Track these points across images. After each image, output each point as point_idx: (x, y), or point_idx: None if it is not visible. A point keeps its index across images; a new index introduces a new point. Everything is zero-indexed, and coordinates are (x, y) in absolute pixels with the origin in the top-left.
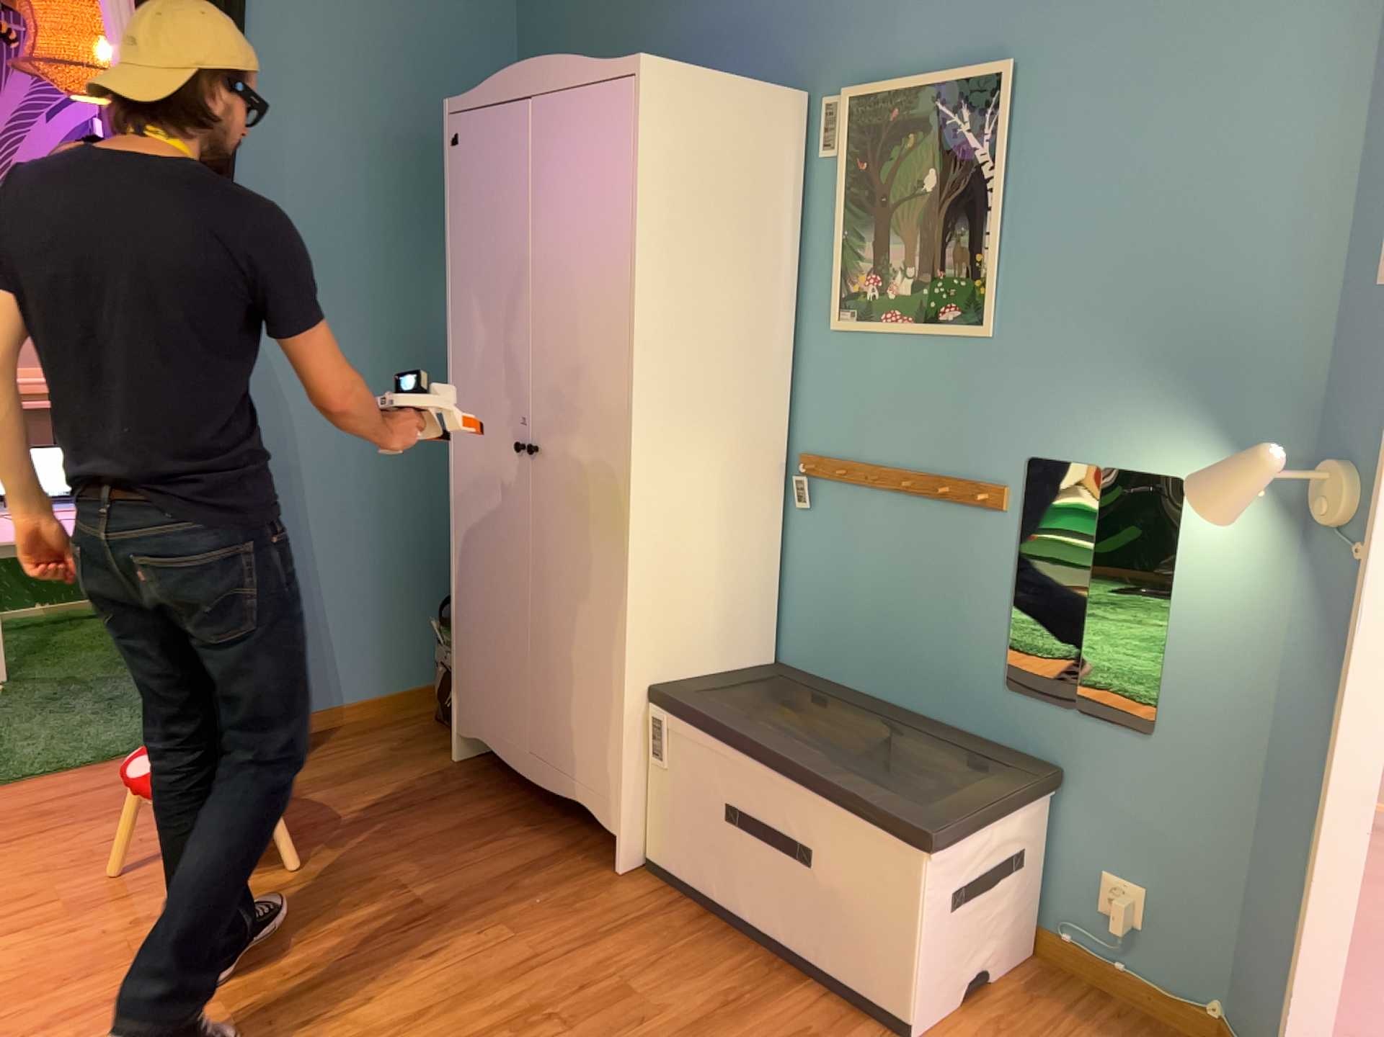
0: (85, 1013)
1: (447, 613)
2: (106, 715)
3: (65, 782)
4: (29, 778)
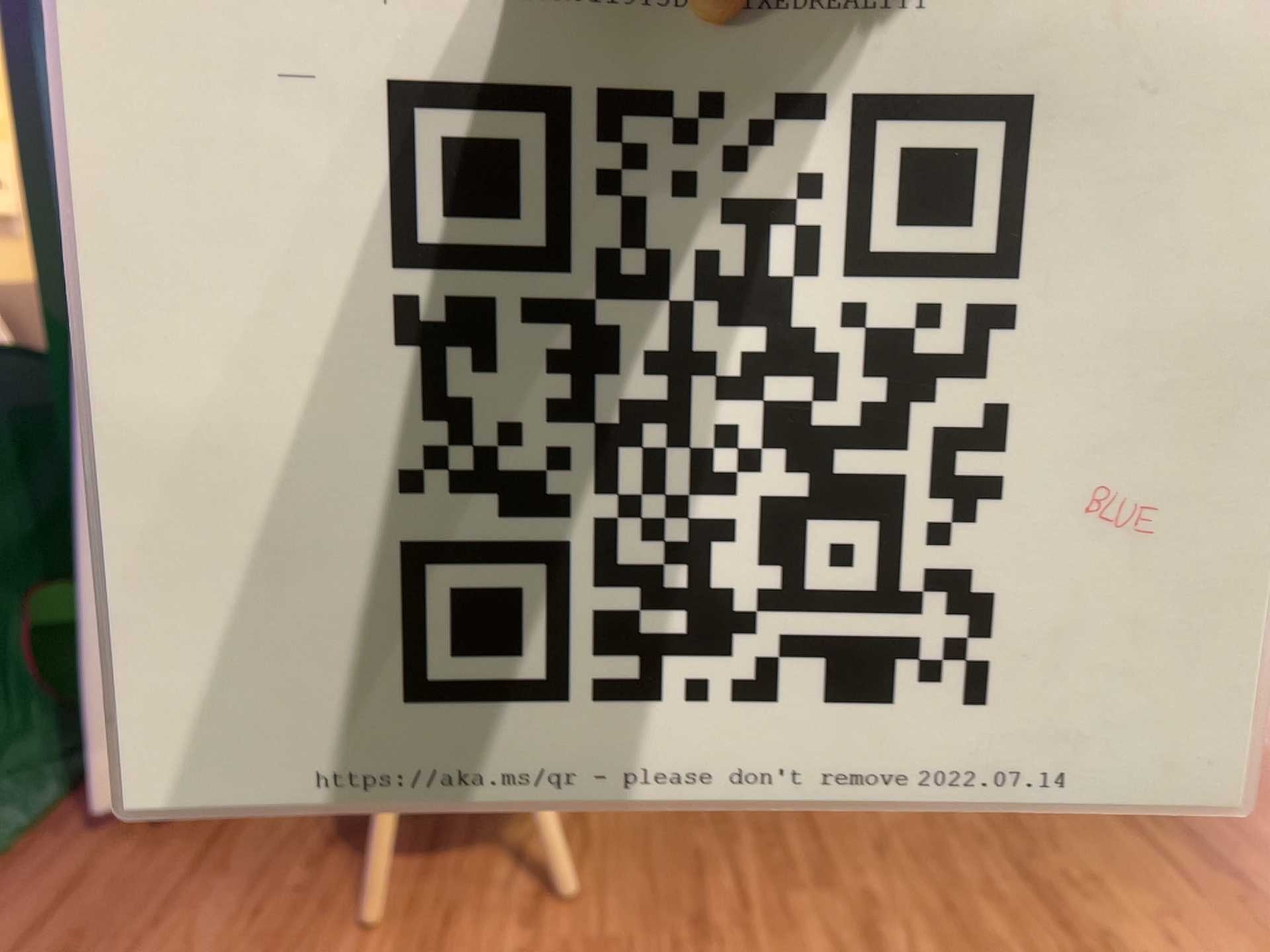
0: None
1: None
2: None
3: None
4: None
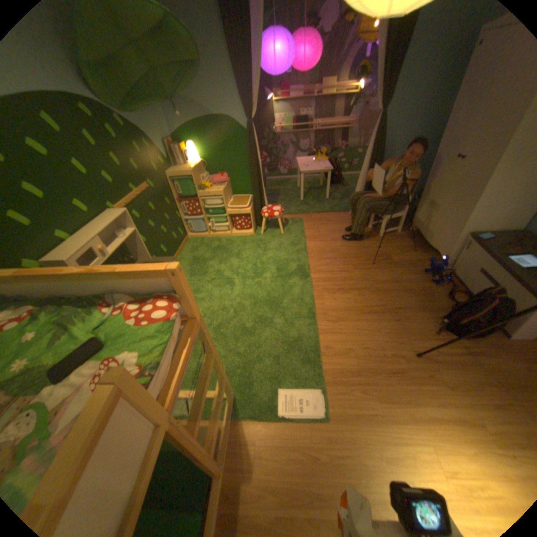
0: (331, 259)
1: (421, 194)
2: (341, 203)
3: (332, 215)
4: (327, 213)
